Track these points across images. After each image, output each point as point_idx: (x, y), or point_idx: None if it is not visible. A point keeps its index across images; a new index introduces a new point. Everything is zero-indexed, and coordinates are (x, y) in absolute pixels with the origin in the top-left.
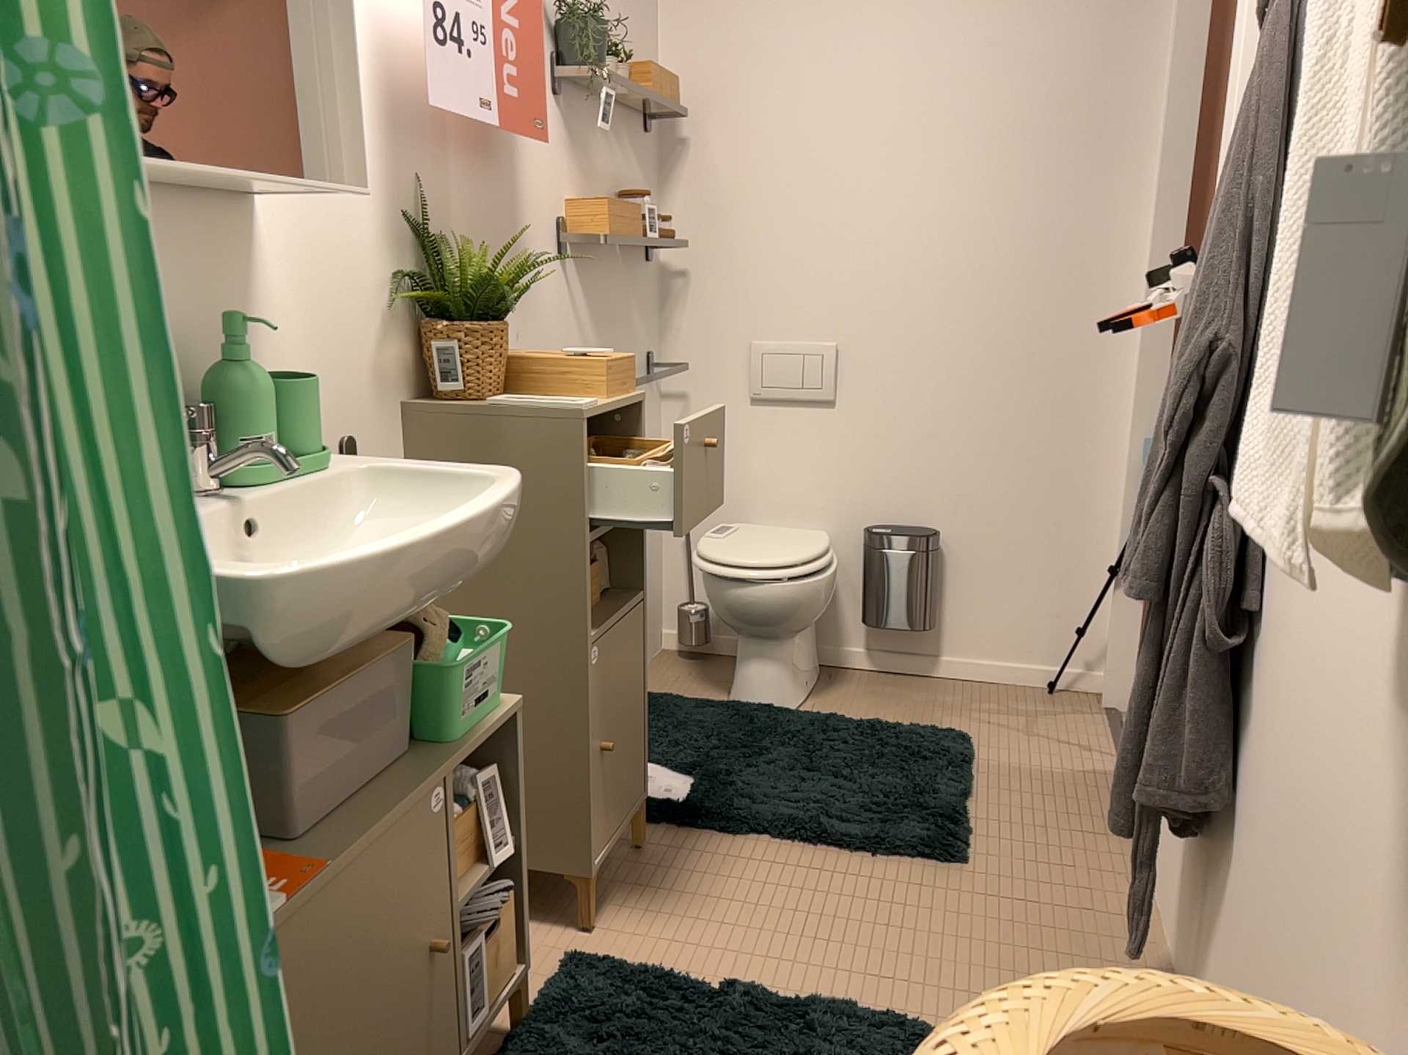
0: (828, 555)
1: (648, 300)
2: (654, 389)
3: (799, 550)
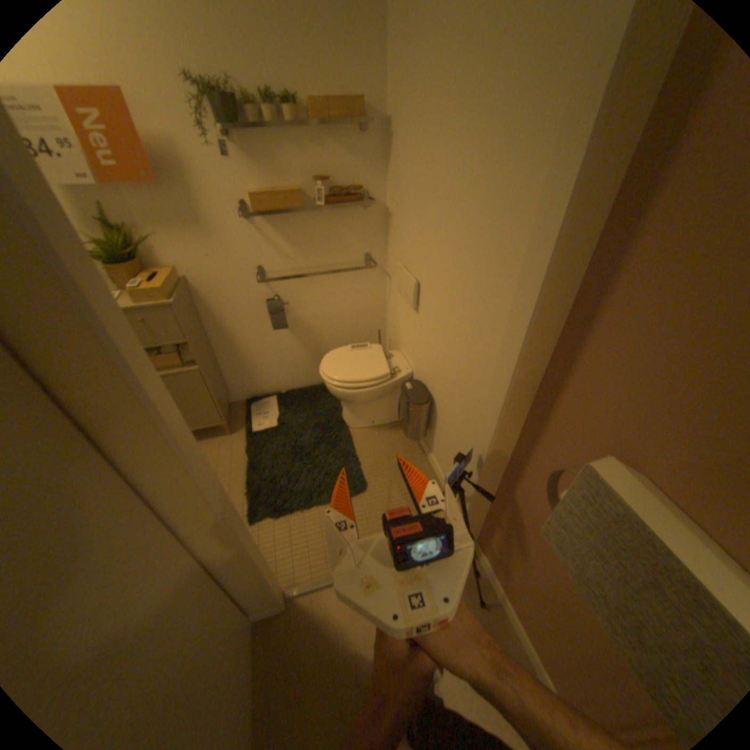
0: (360, 383)
1: (363, 226)
2: (373, 269)
3: (350, 374)
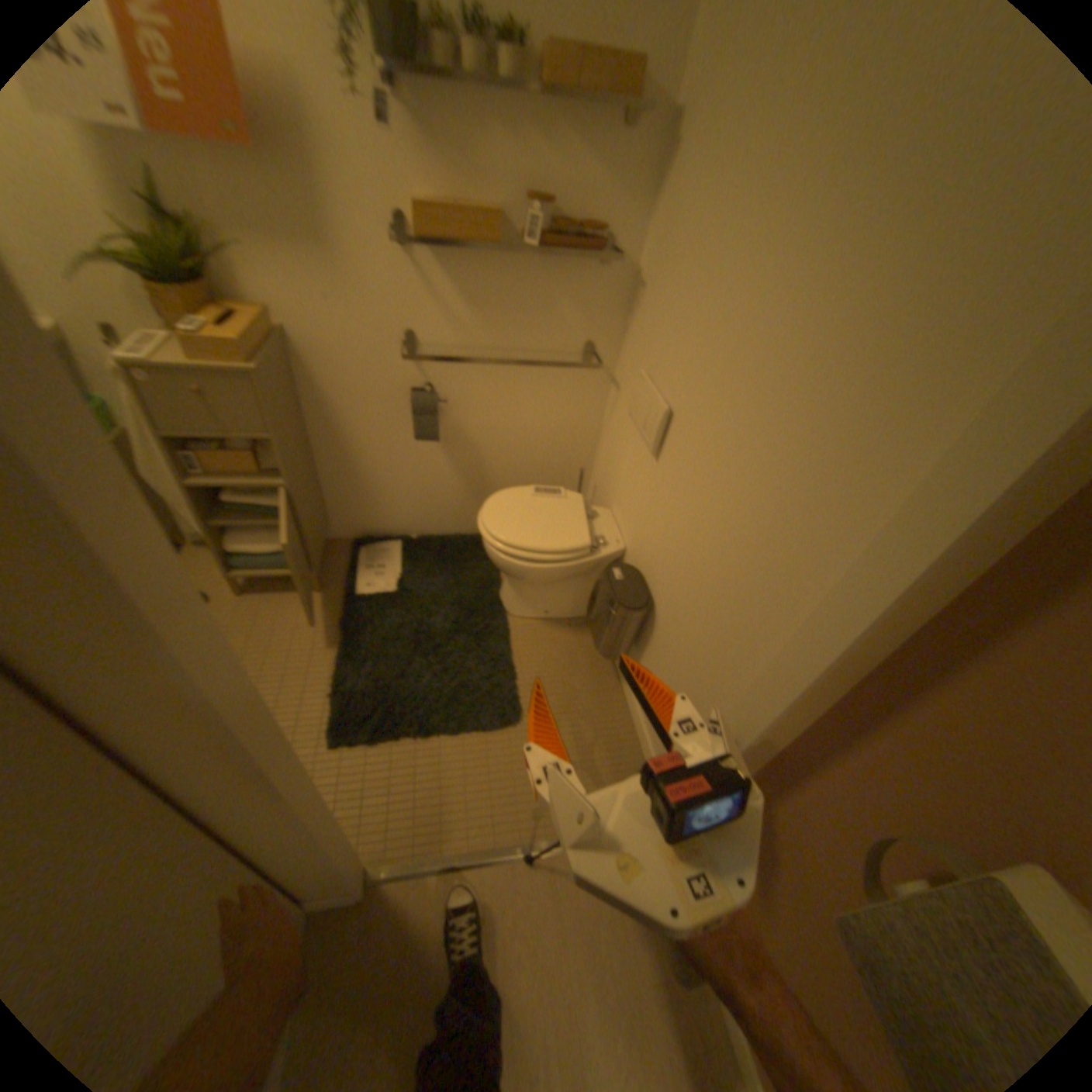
0: (540, 554)
1: (592, 293)
2: (593, 368)
3: (526, 535)
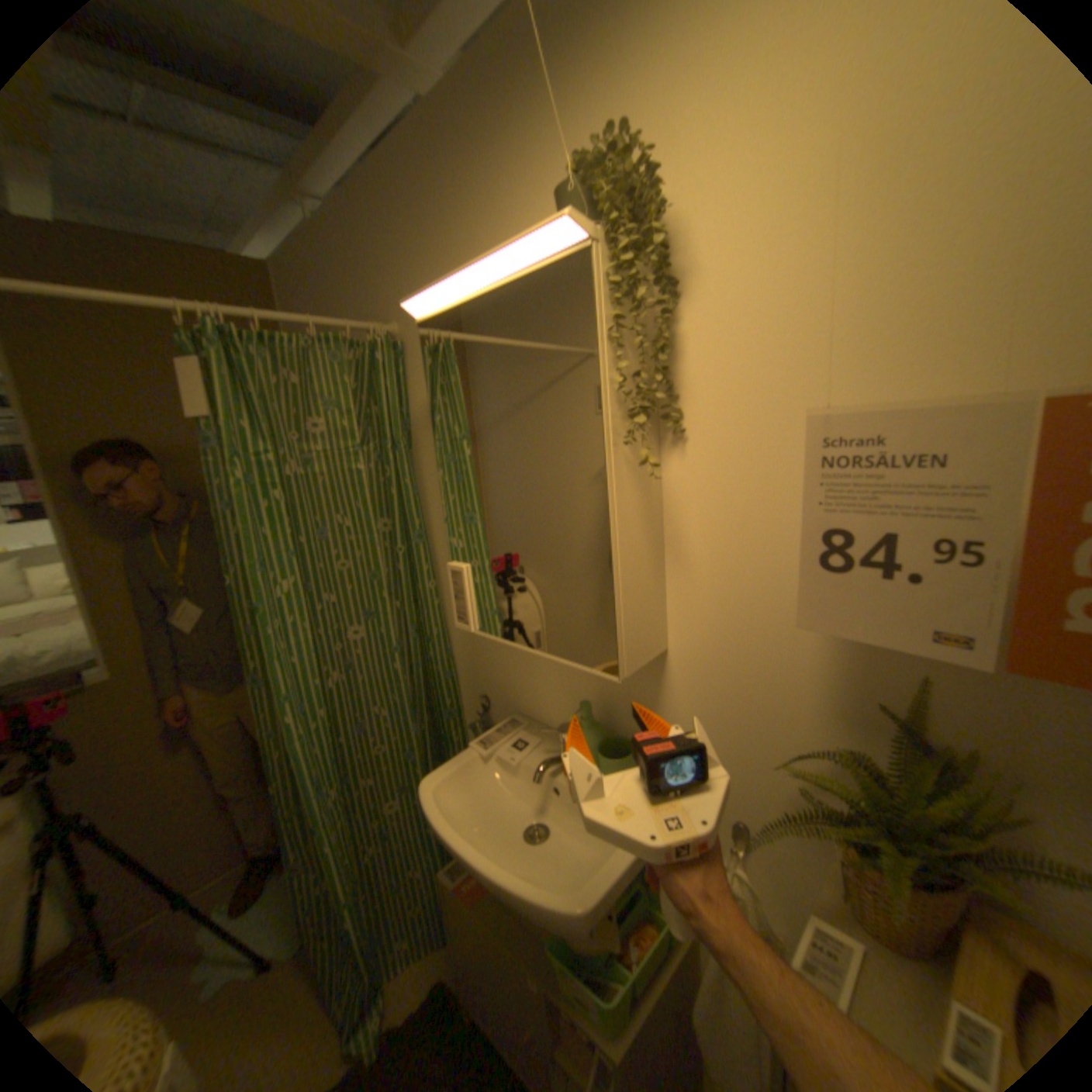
0: None
1: None
2: None
3: None
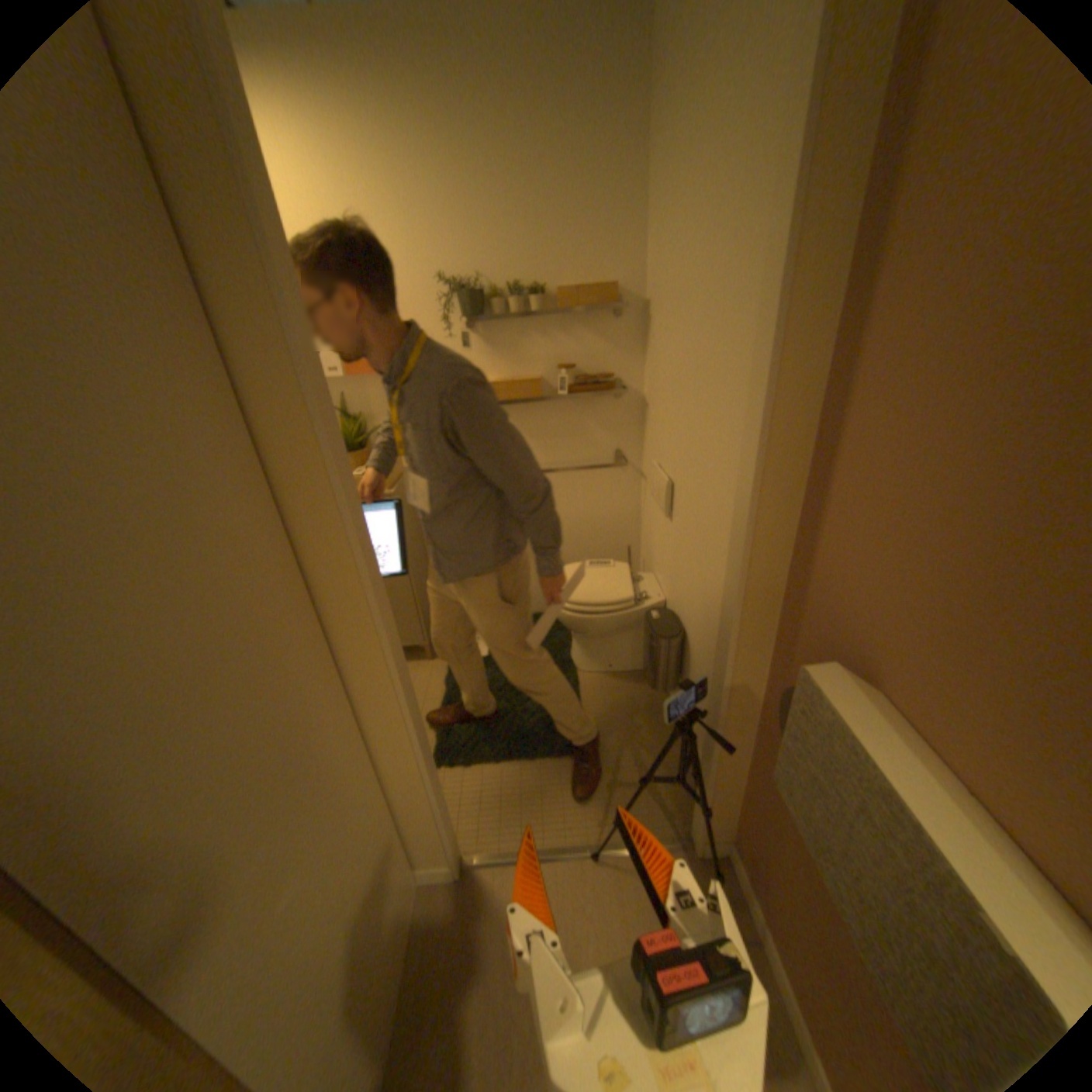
0: (593, 606)
1: (614, 418)
2: (625, 469)
3: (581, 594)
